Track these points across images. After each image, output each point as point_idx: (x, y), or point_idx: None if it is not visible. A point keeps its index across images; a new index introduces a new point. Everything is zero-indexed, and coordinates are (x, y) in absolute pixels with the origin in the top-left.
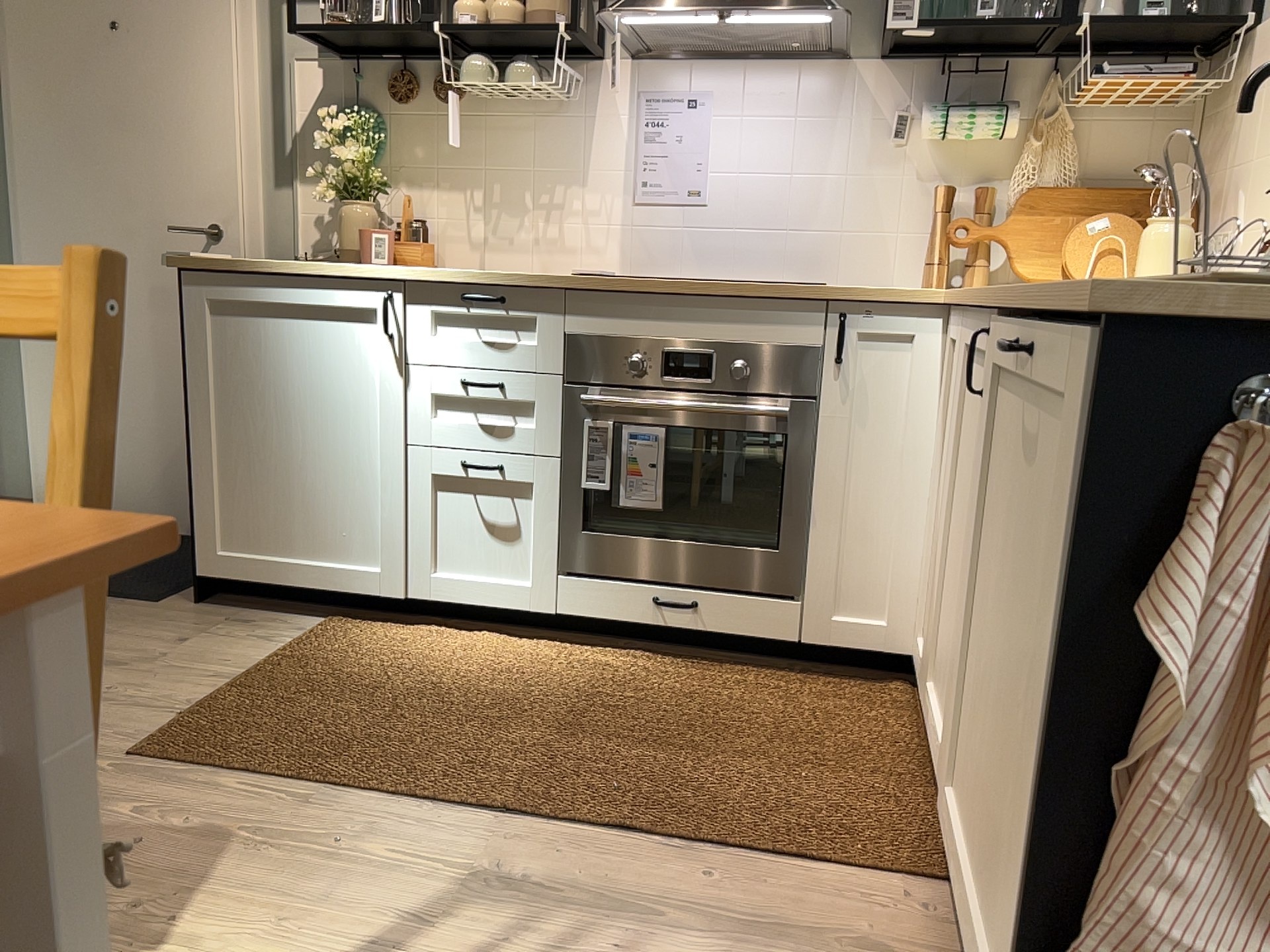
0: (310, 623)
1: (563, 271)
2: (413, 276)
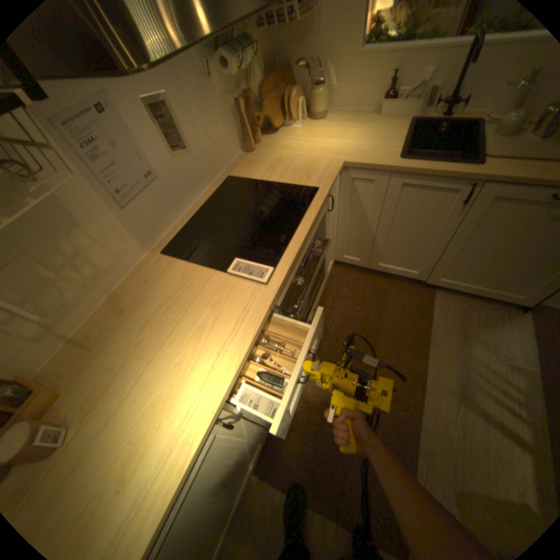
0: (257, 485)
1: (116, 281)
2: (221, 395)
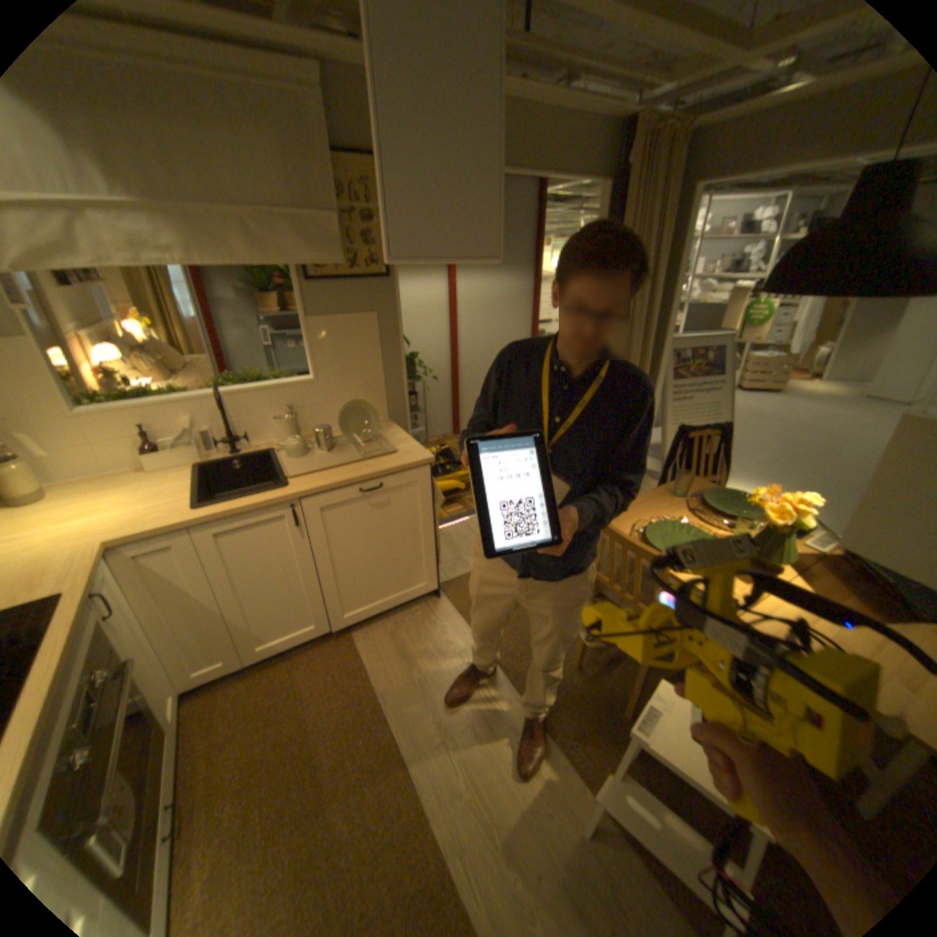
0: None
1: None
2: None
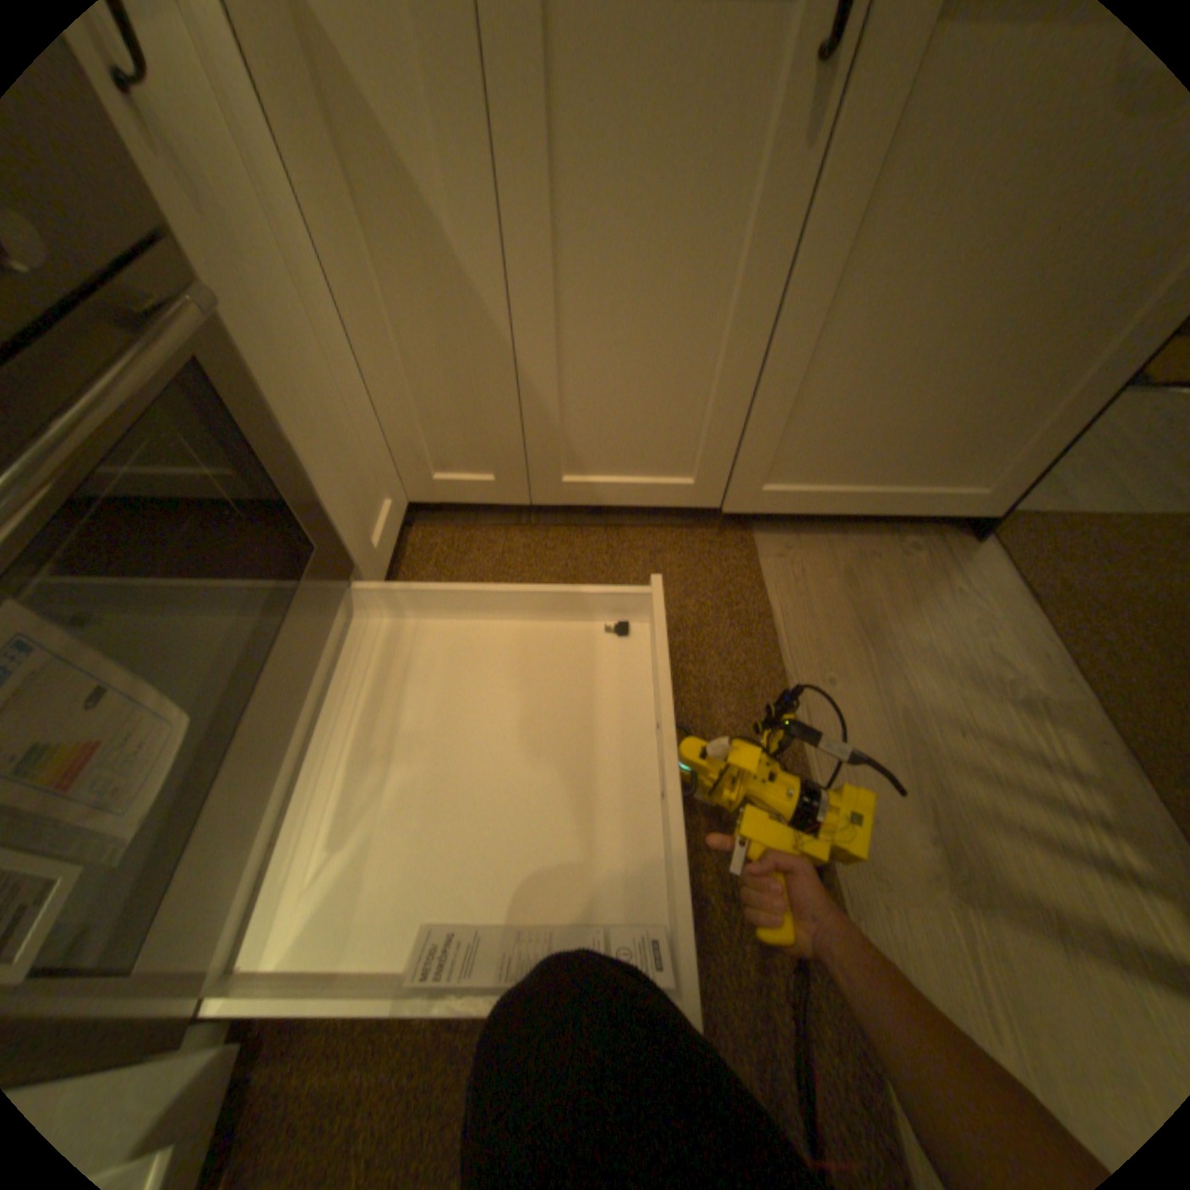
0: None
1: None
2: None
